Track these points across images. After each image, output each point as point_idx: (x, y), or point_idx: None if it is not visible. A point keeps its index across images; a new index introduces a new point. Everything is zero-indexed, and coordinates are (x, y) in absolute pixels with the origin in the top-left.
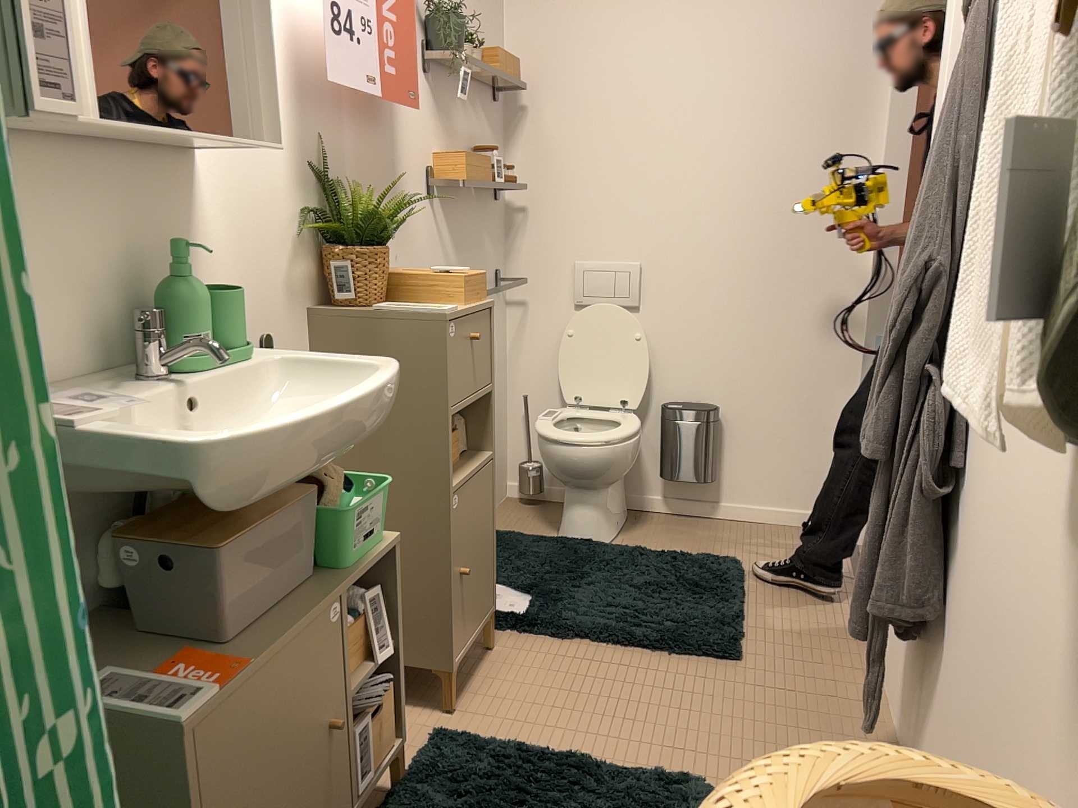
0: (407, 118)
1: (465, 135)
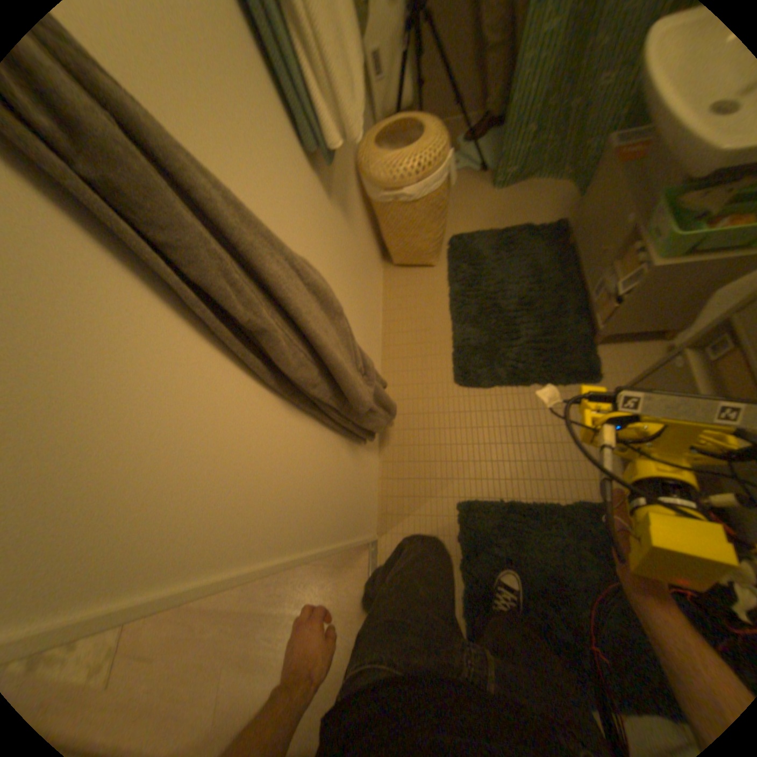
0: None
1: None
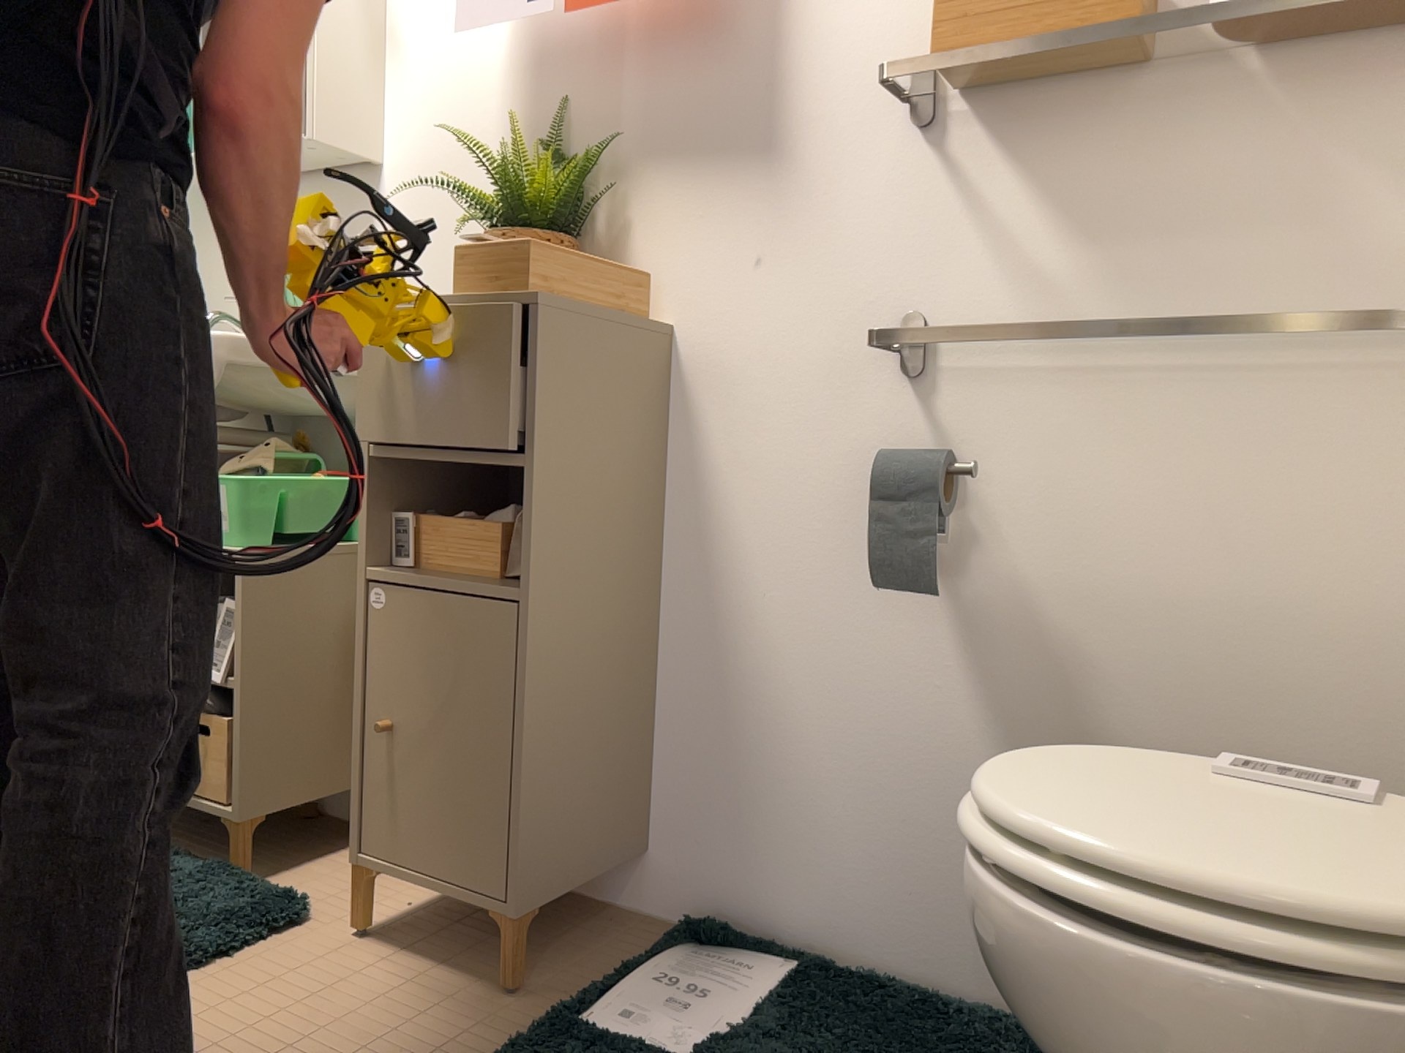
0: None
1: None
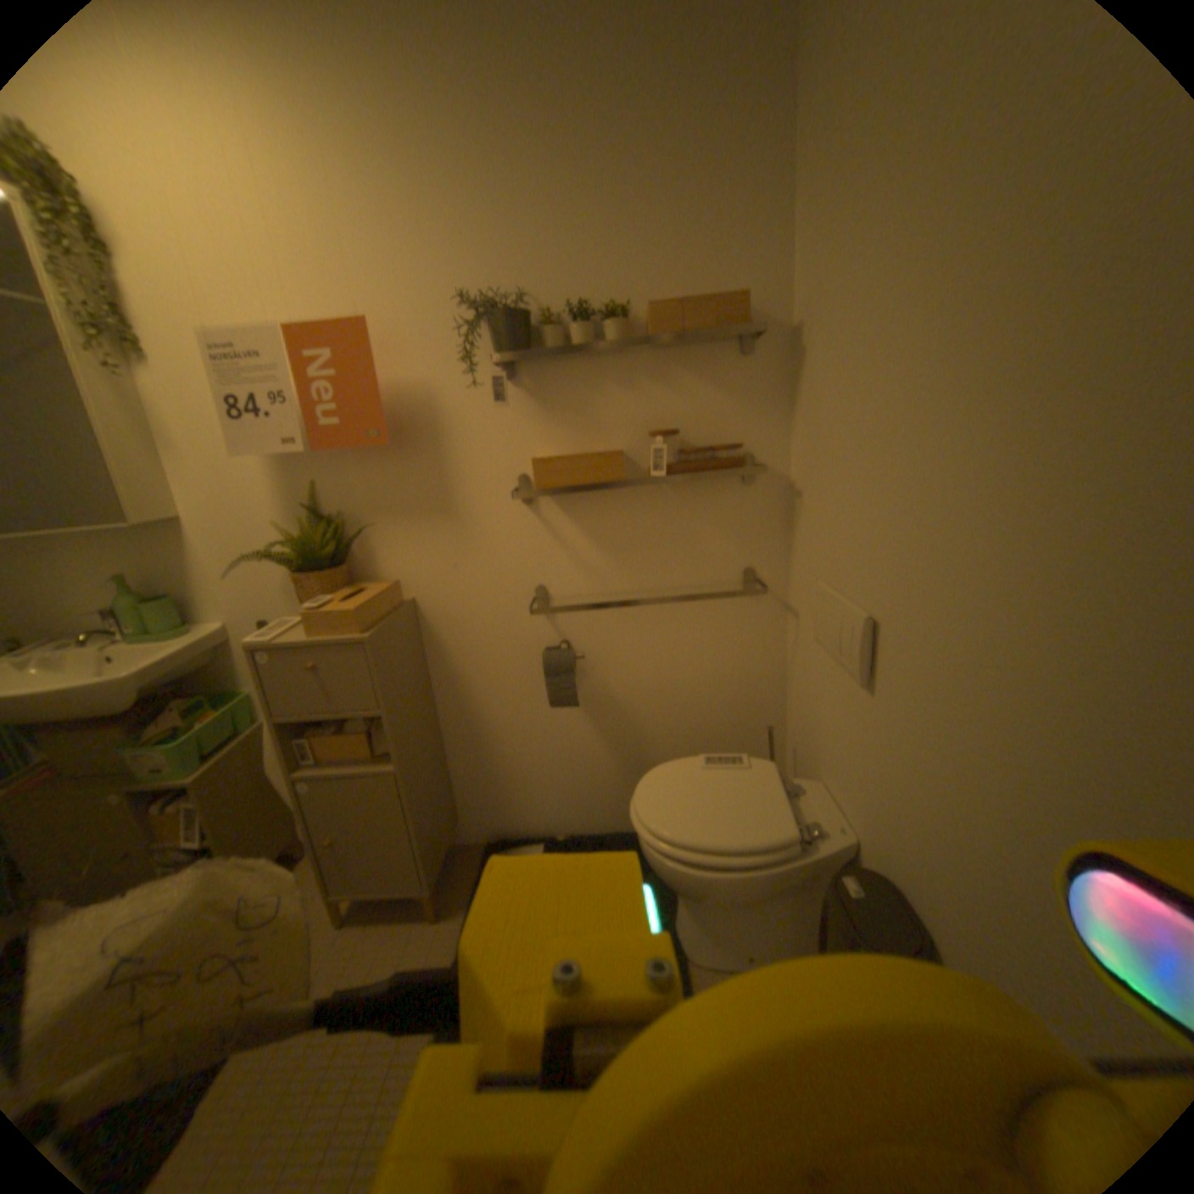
0: (466, 431)
1: (634, 414)
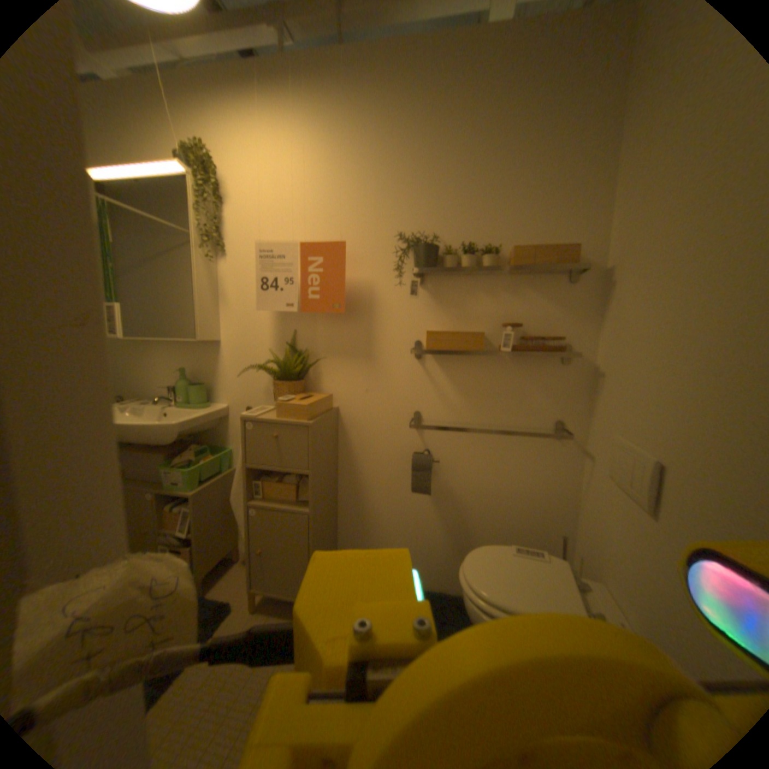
0: (388, 311)
1: (493, 312)
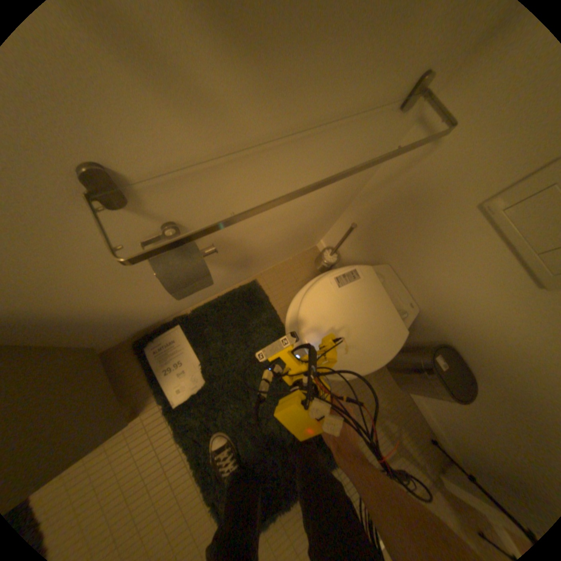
0: None
1: None
